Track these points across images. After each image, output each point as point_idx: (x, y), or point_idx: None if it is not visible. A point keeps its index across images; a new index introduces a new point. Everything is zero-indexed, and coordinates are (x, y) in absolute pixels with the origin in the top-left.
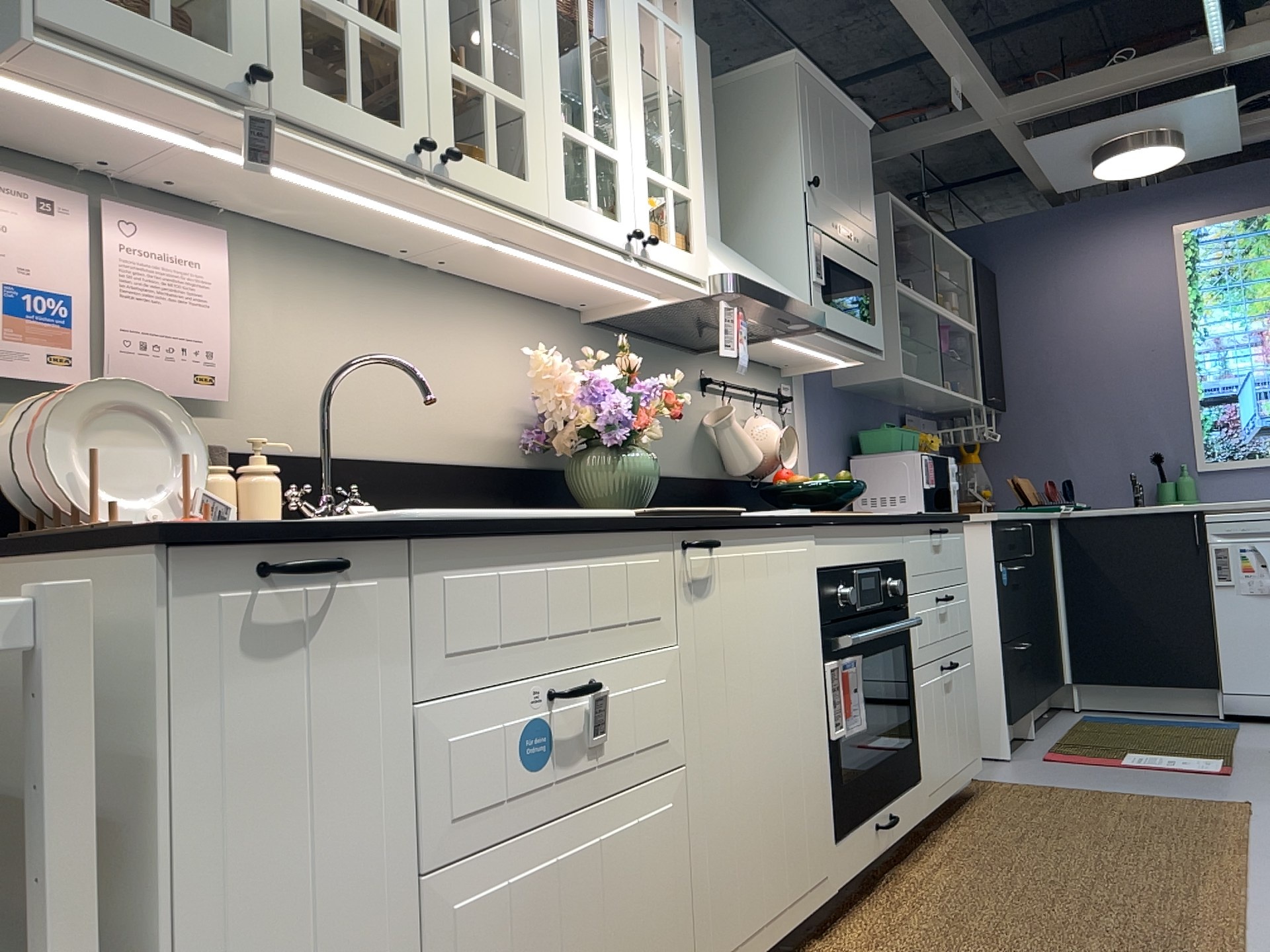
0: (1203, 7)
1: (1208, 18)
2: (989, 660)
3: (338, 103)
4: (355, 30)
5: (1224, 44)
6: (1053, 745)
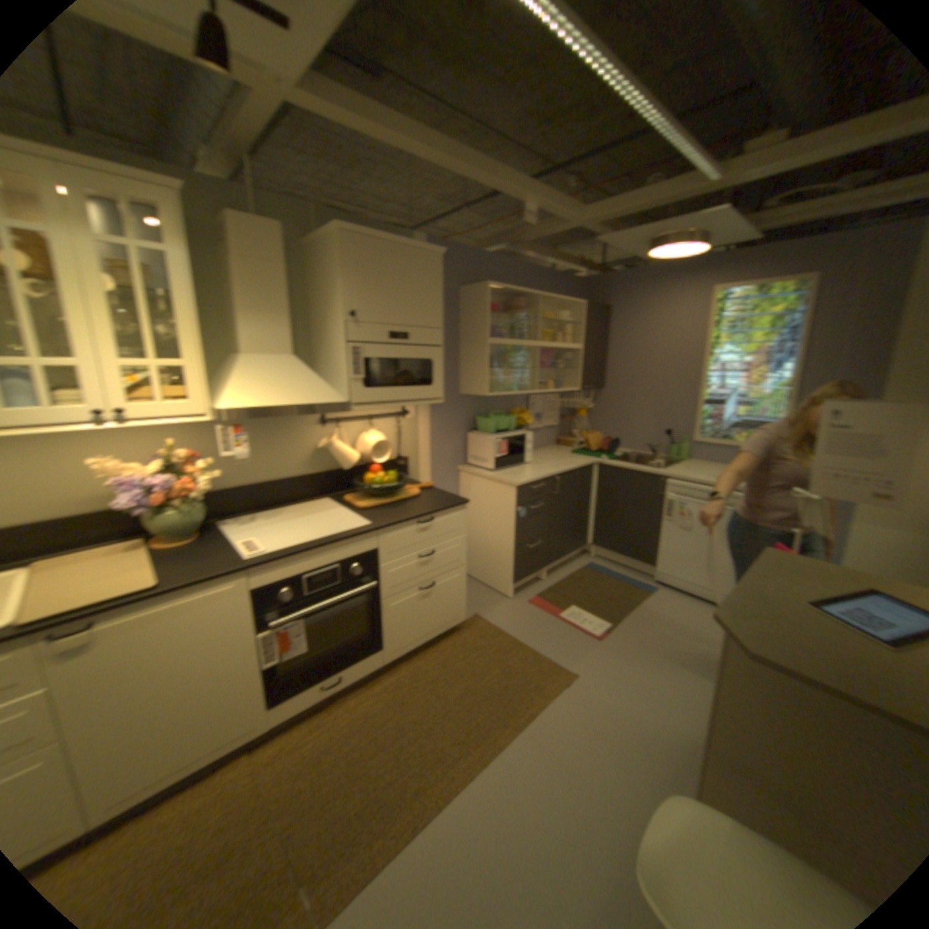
0: (684, 150)
1: (695, 156)
2: (506, 552)
3: None
4: None
5: (717, 173)
6: (543, 591)
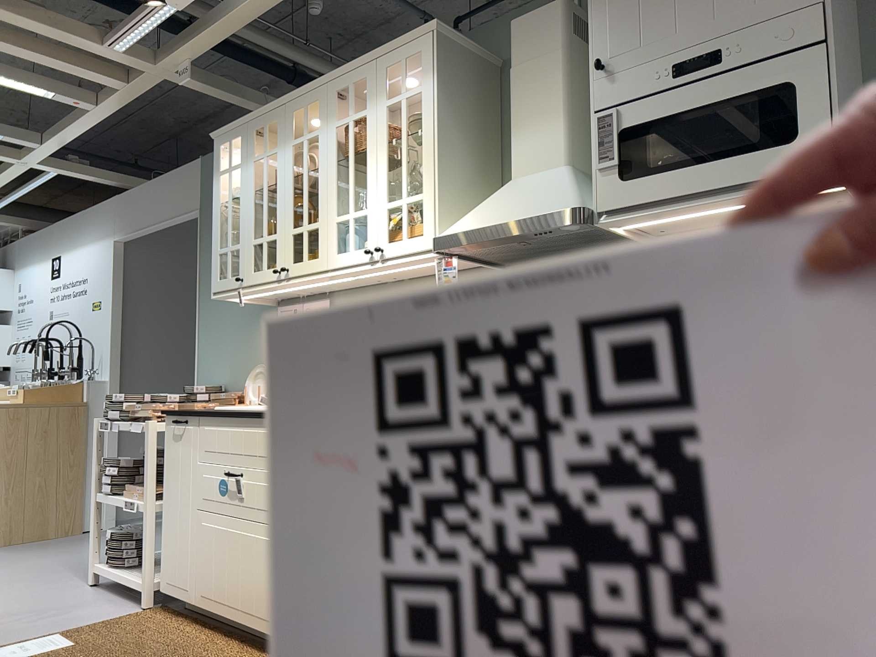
0: None
1: None
2: None
3: (260, 271)
4: (265, 243)
5: None
6: None
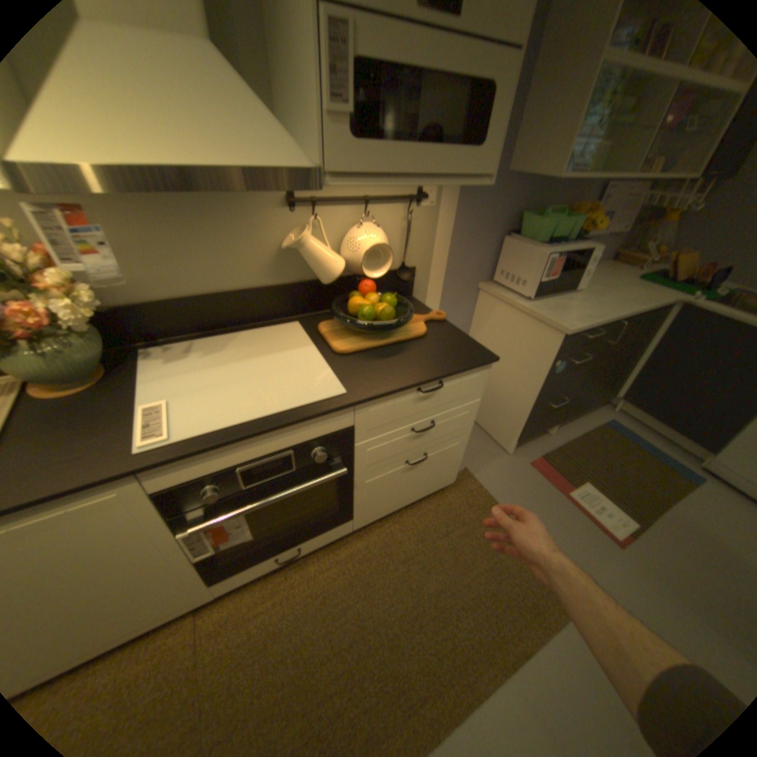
0: None
1: None
2: (522, 408)
3: None
4: None
5: None
6: (552, 451)
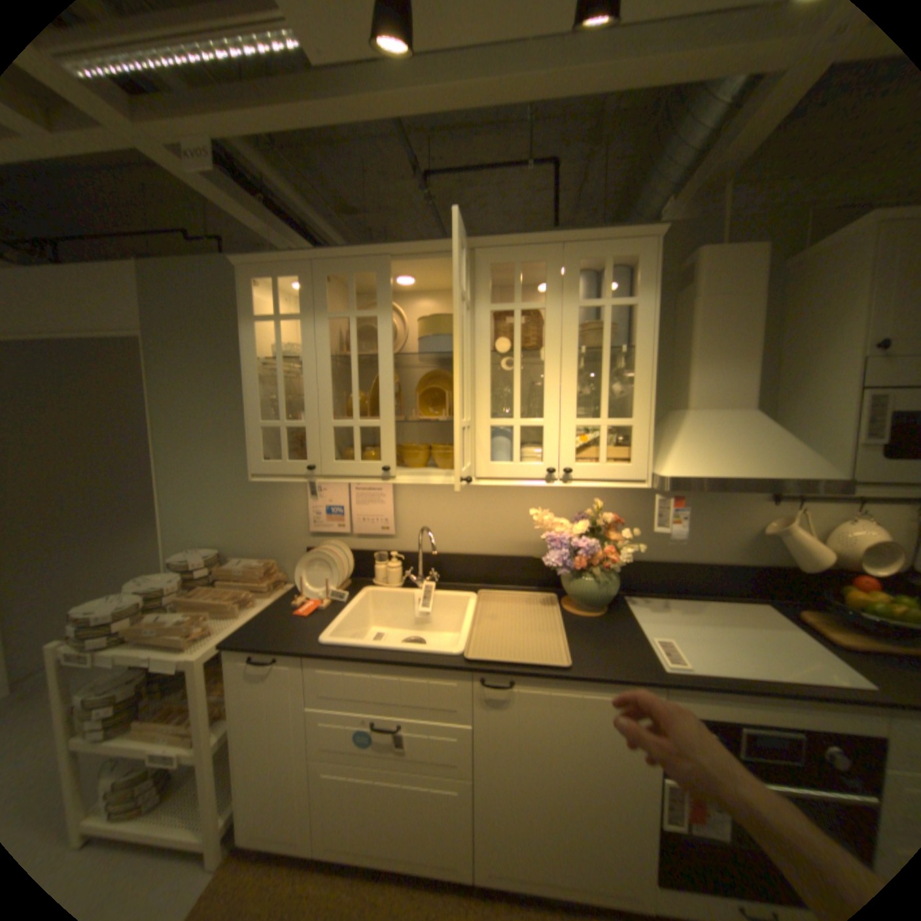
0: None
1: None
2: None
3: (350, 463)
4: (358, 429)
5: None
6: None
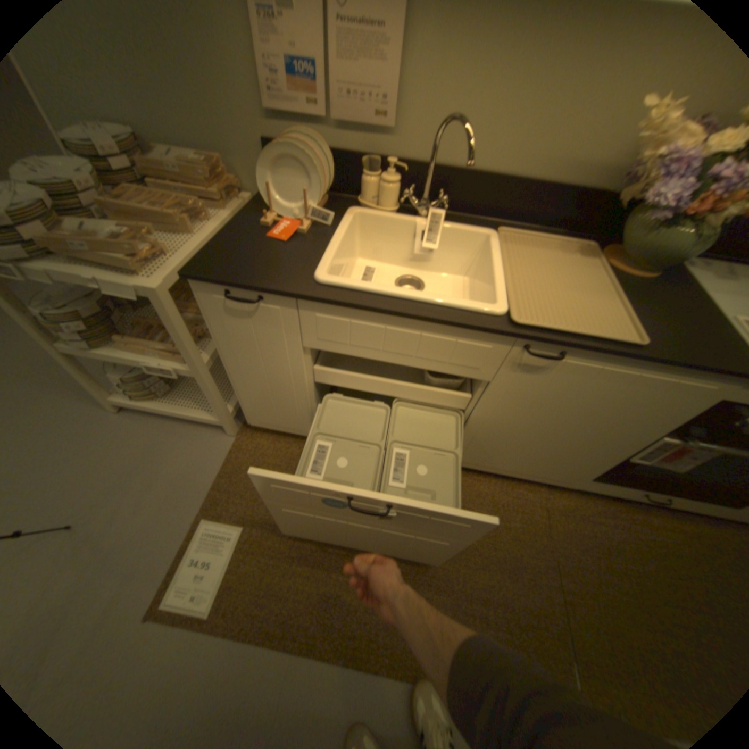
0: None
1: None
2: None
3: None
4: None
5: None
6: None
